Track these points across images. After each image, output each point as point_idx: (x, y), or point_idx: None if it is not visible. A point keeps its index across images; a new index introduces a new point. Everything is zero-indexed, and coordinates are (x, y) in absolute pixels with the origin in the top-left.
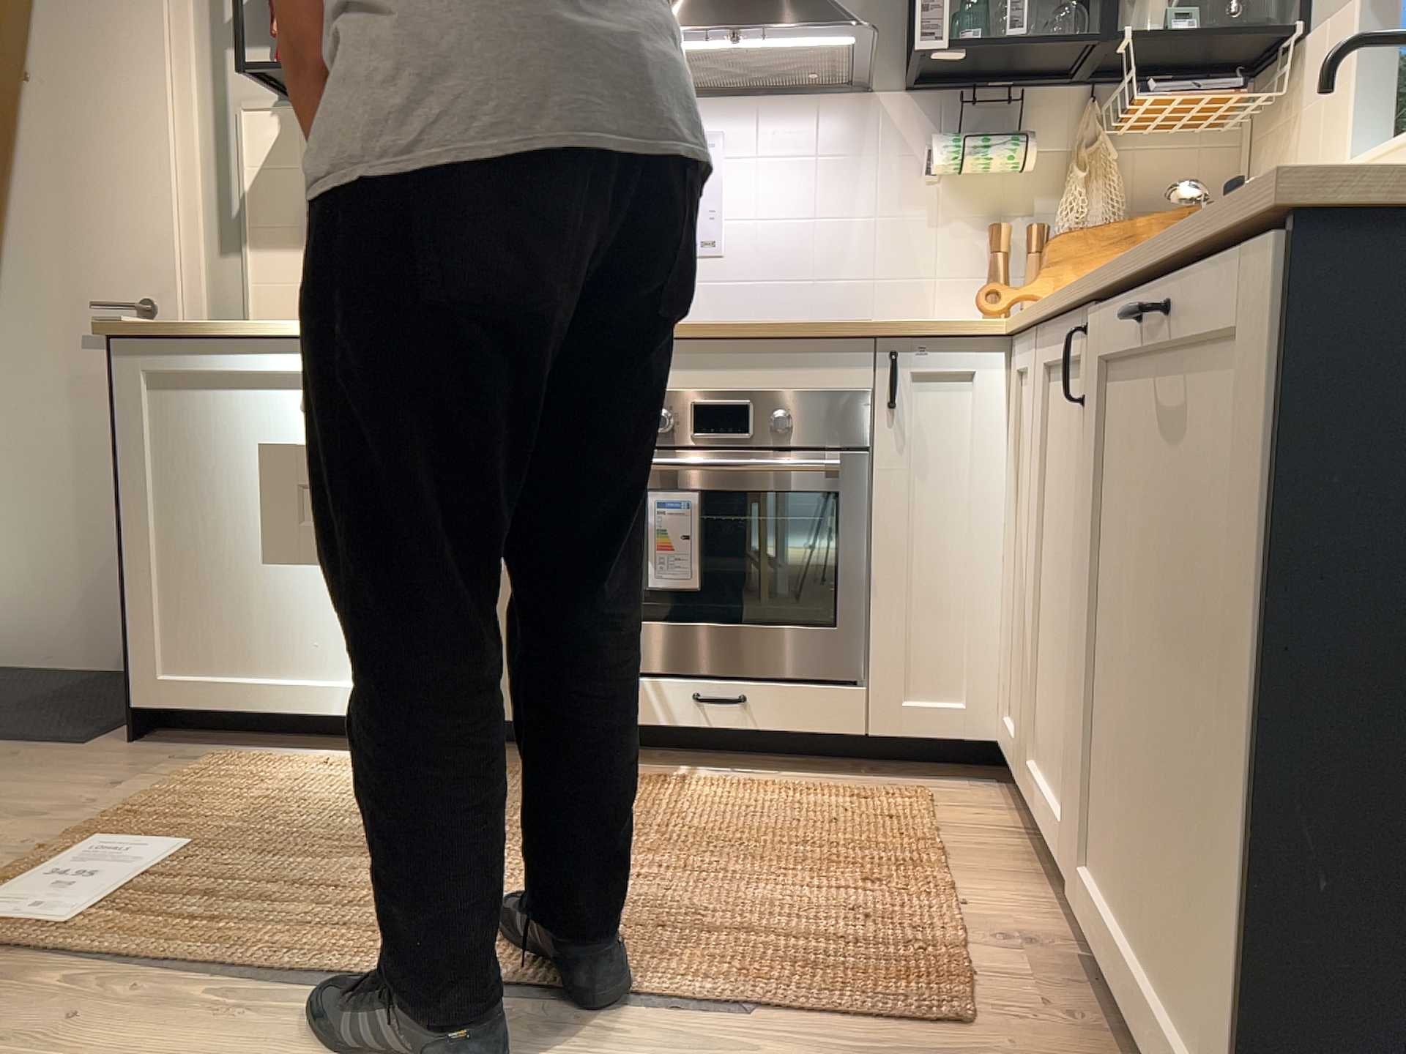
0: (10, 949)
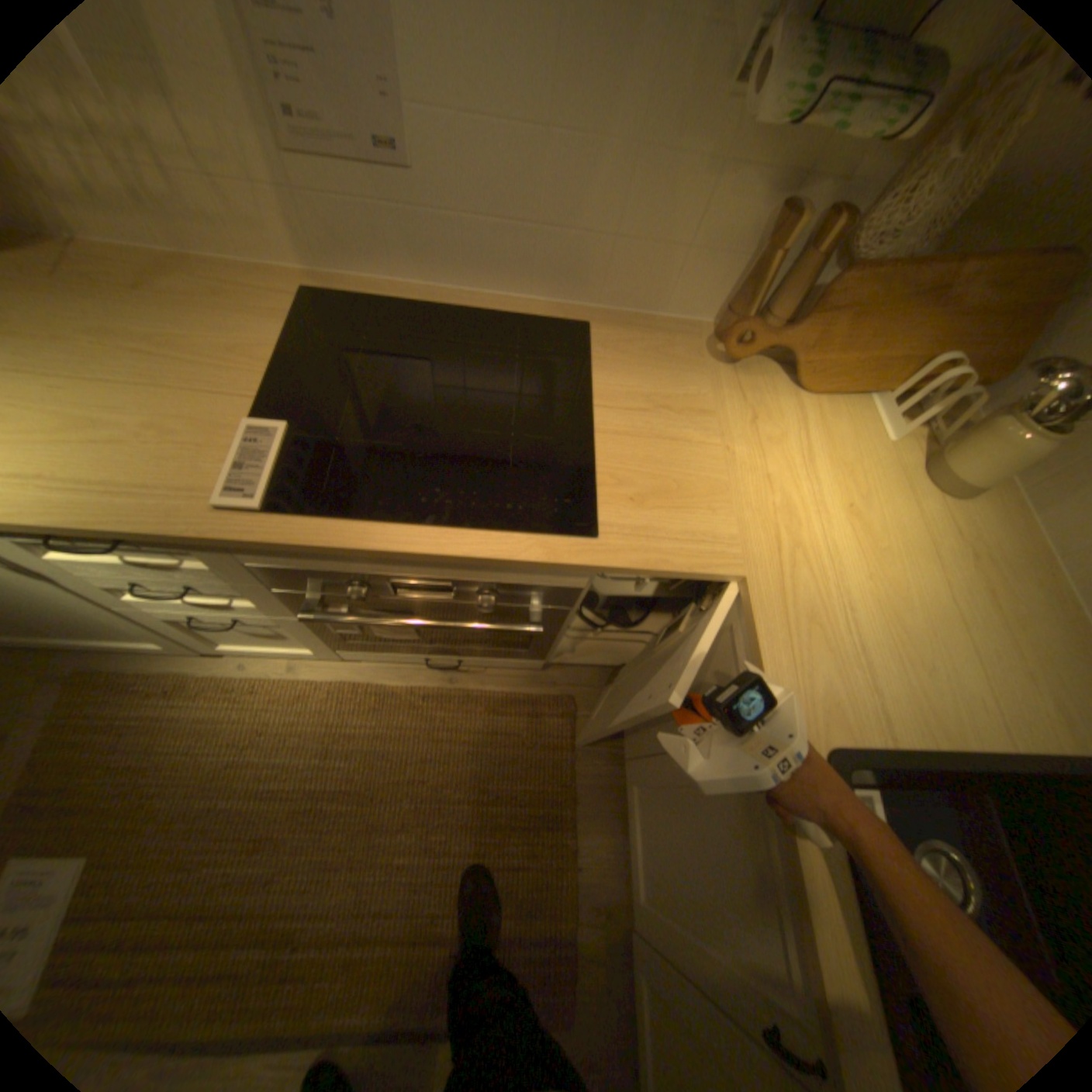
0: None
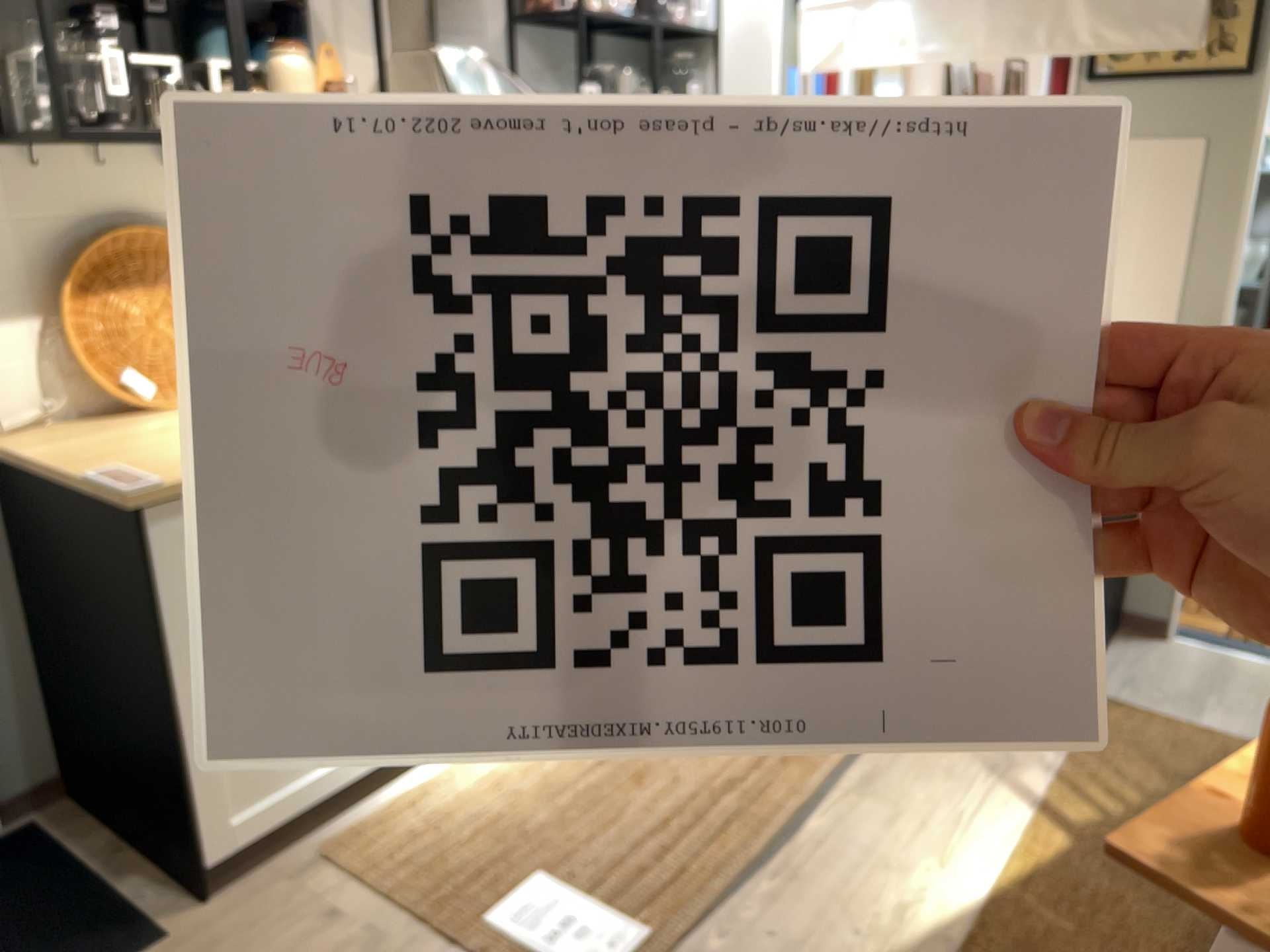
0: None
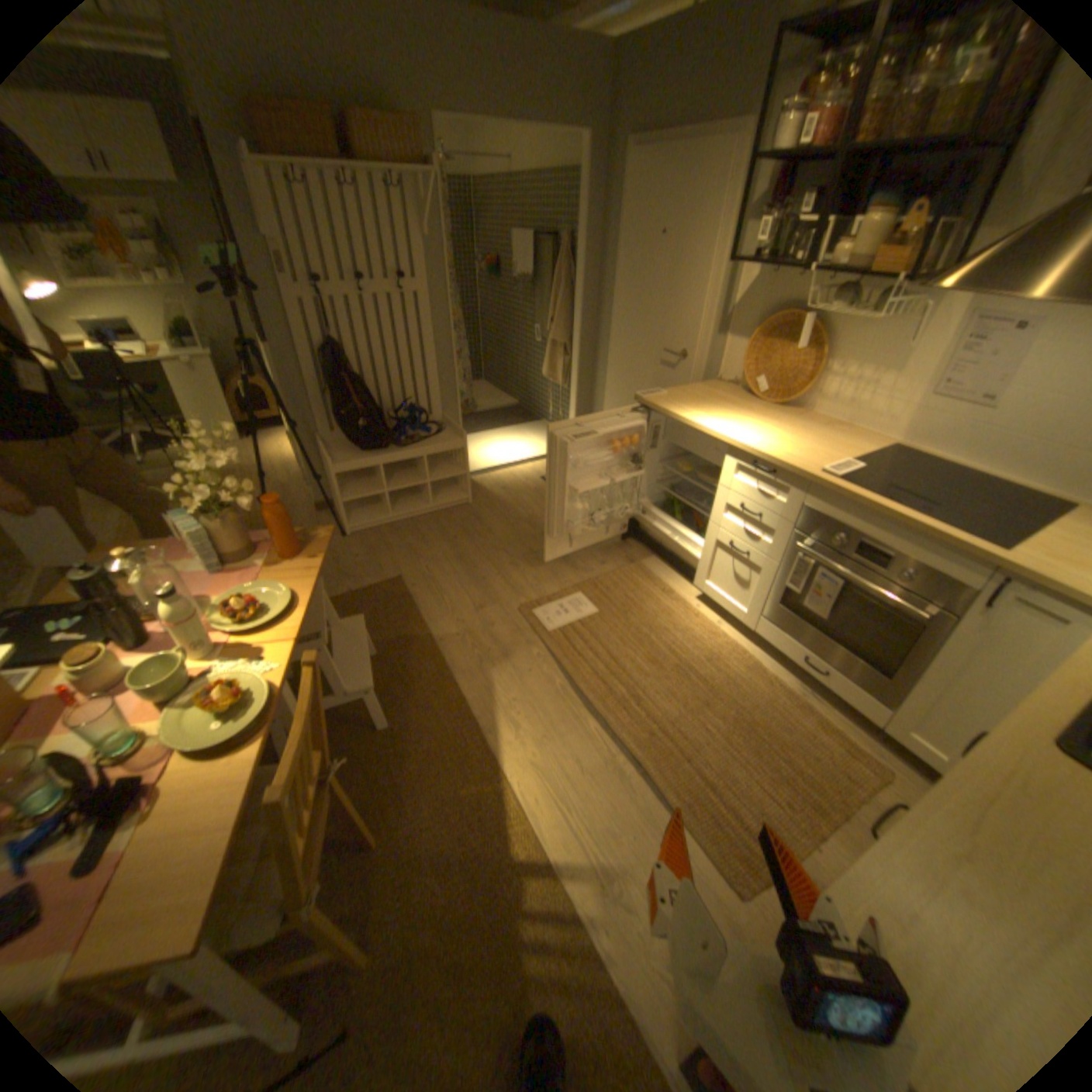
0: (536, 628)
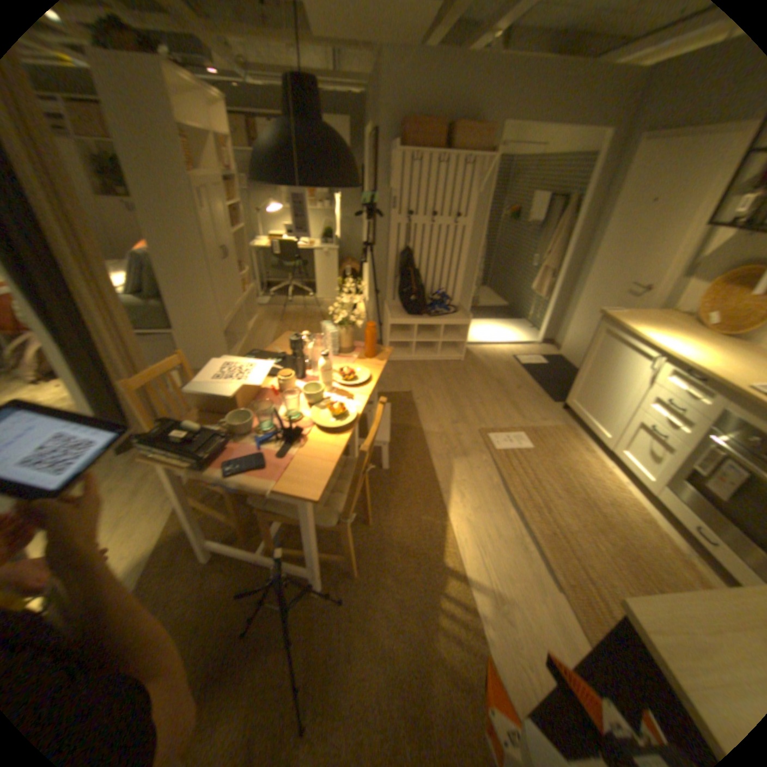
0: (488, 445)
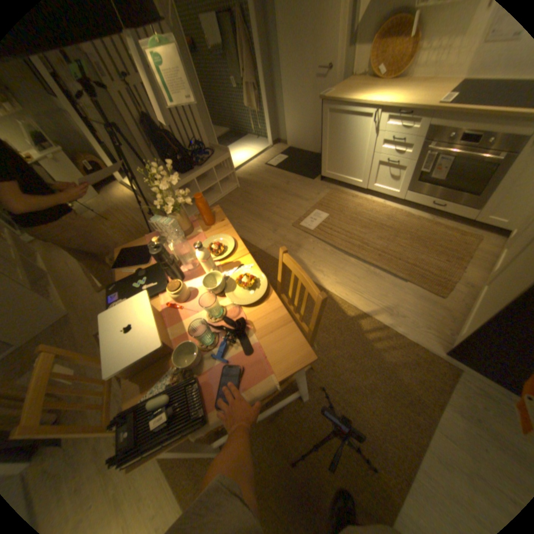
0: (305, 231)
